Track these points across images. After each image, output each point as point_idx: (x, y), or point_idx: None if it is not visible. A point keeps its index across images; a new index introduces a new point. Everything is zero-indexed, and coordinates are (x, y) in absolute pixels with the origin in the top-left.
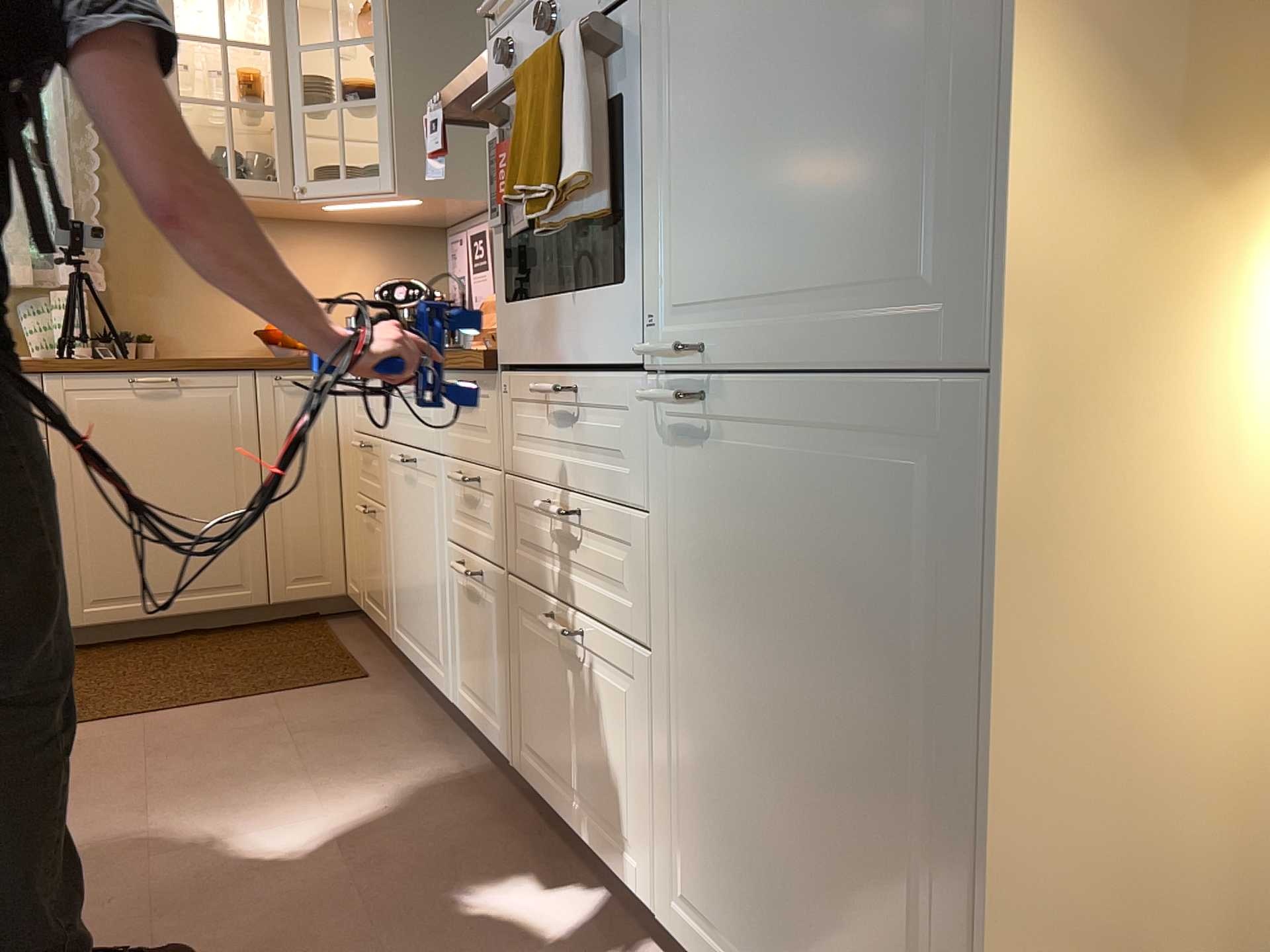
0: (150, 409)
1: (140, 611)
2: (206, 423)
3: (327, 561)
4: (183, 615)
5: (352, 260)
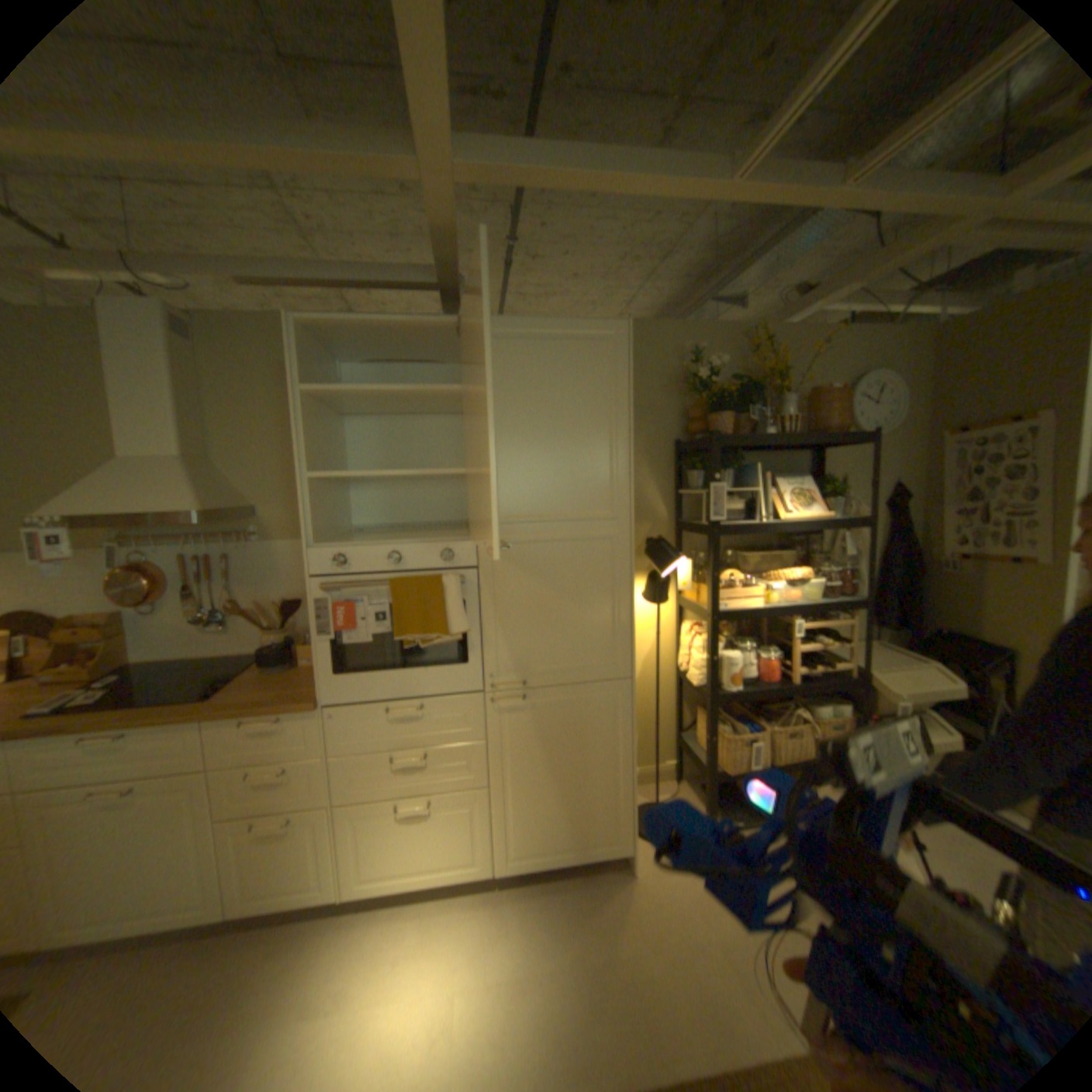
0: None
1: None
2: None
3: None
4: None
5: None
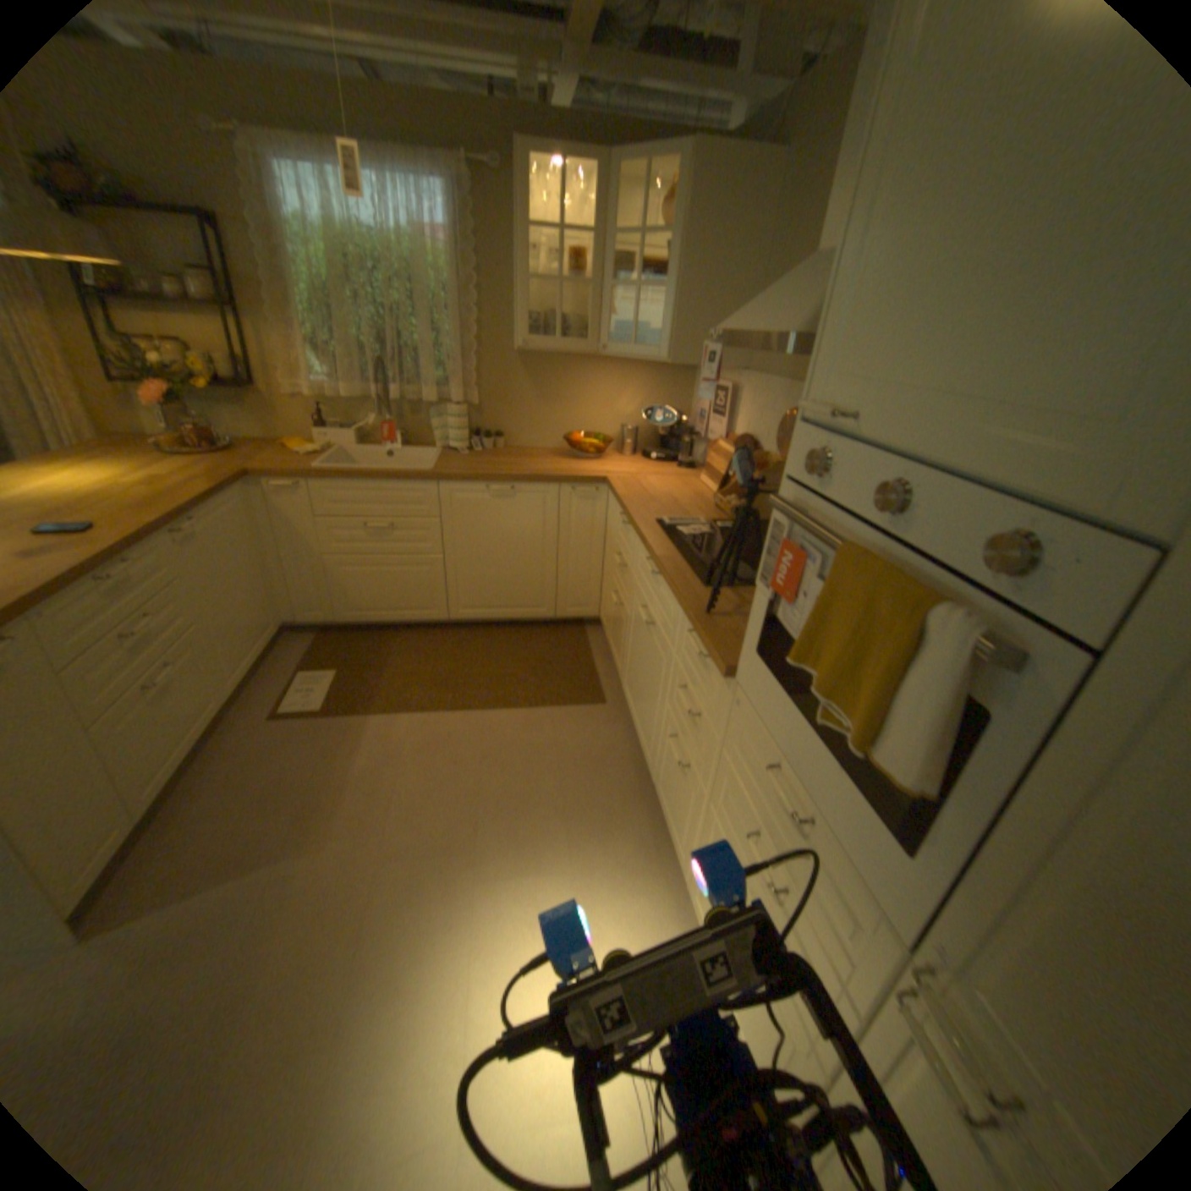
0: (497, 507)
1: (486, 616)
2: (528, 517)
3: (590, 600)
4: (509, 620)
5: (630, 385)
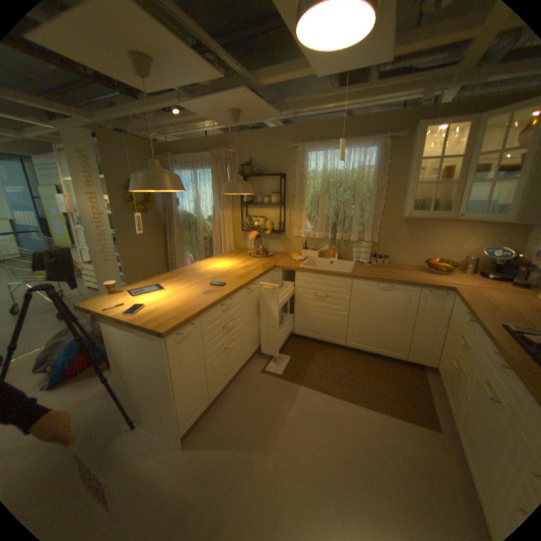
0: (382, 294)
1: (366, 349)
2: (400, 301)
3: (434, 356)
4: (379, 354)
5: (476, 233)
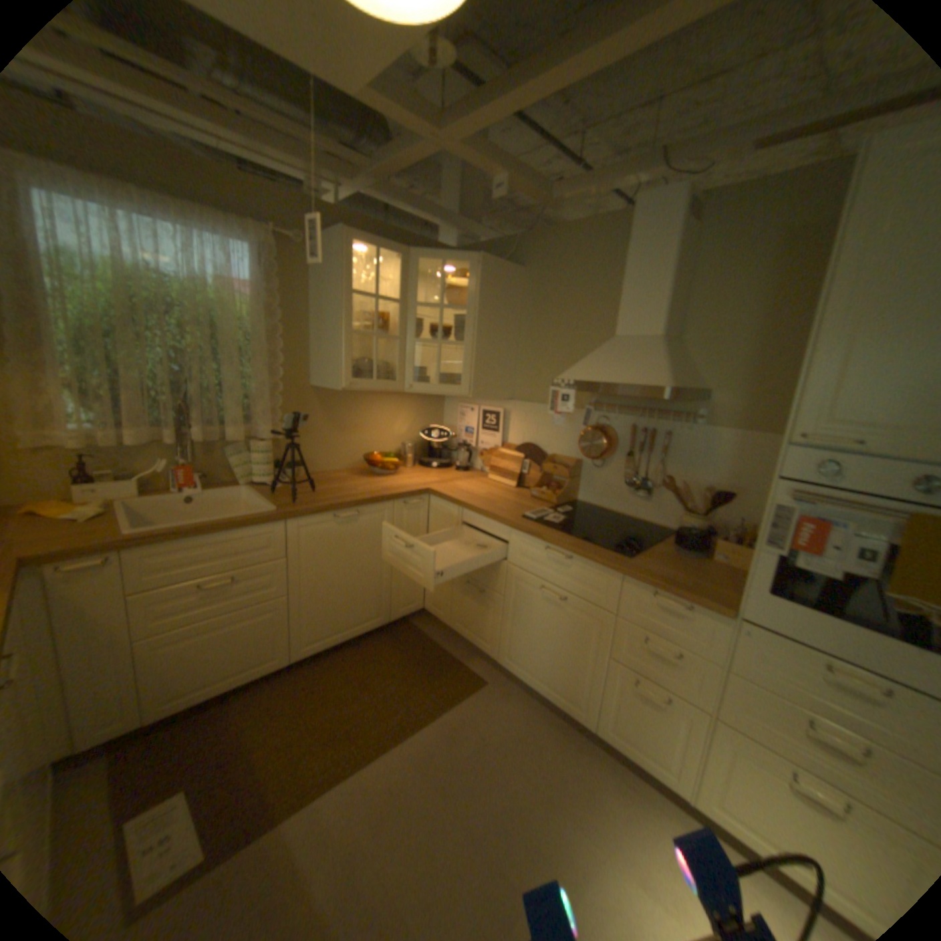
0: (342, 531)
1: (329, 643)
2: (368, 533)
3: (416, 594)
4: (350, 639)
5: (401, 411)
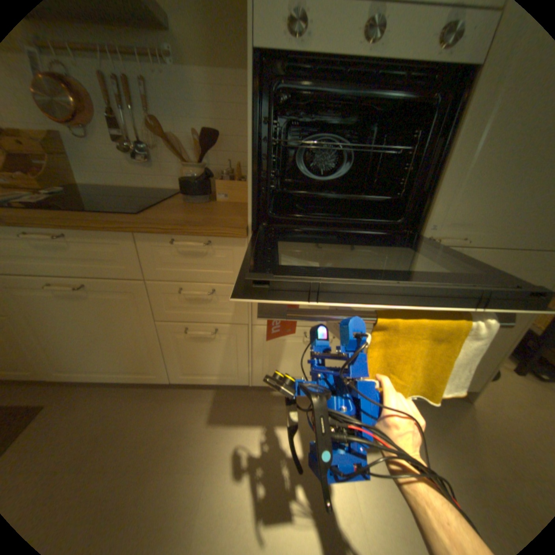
0: None
1: None
2: None
3: None
4: None
5: None
